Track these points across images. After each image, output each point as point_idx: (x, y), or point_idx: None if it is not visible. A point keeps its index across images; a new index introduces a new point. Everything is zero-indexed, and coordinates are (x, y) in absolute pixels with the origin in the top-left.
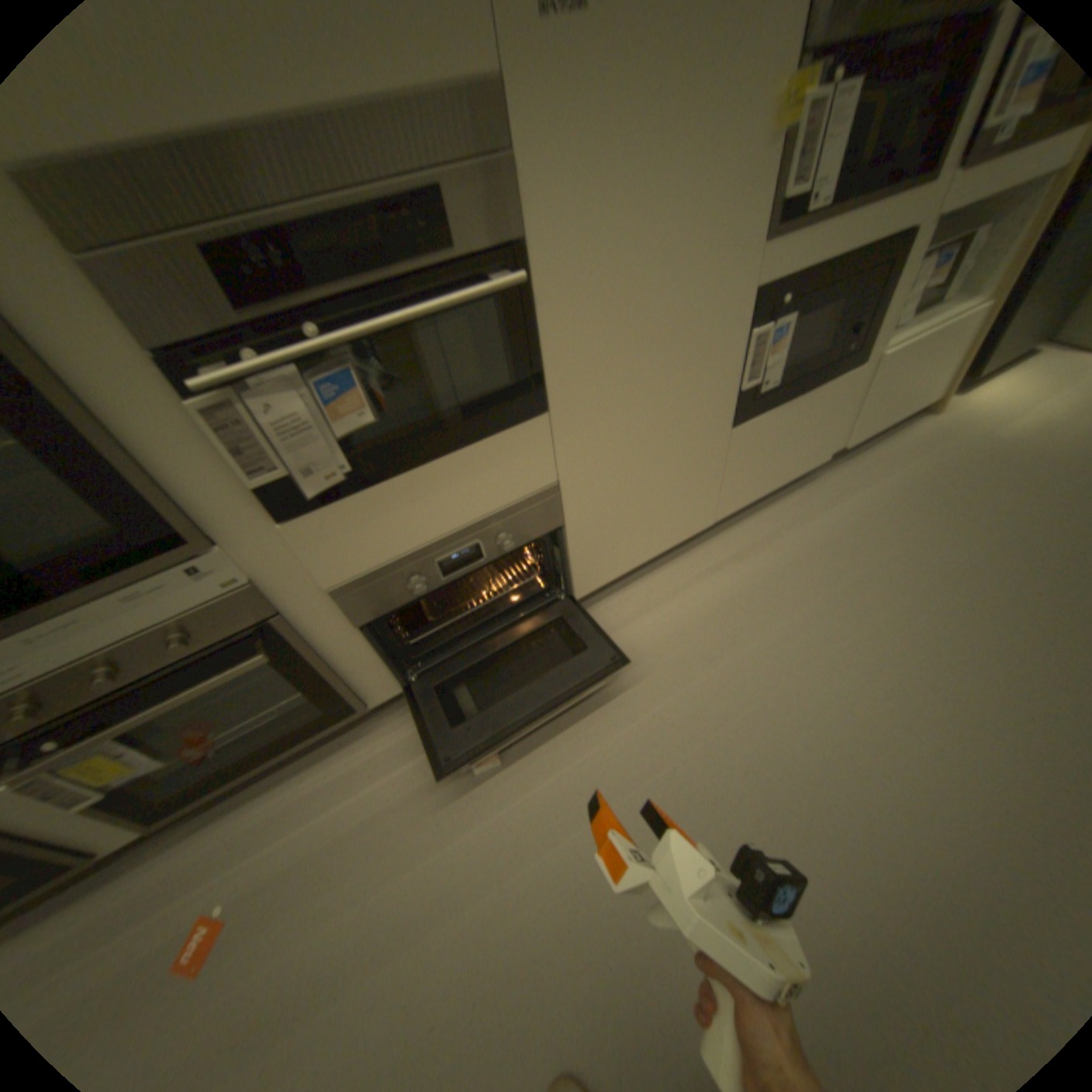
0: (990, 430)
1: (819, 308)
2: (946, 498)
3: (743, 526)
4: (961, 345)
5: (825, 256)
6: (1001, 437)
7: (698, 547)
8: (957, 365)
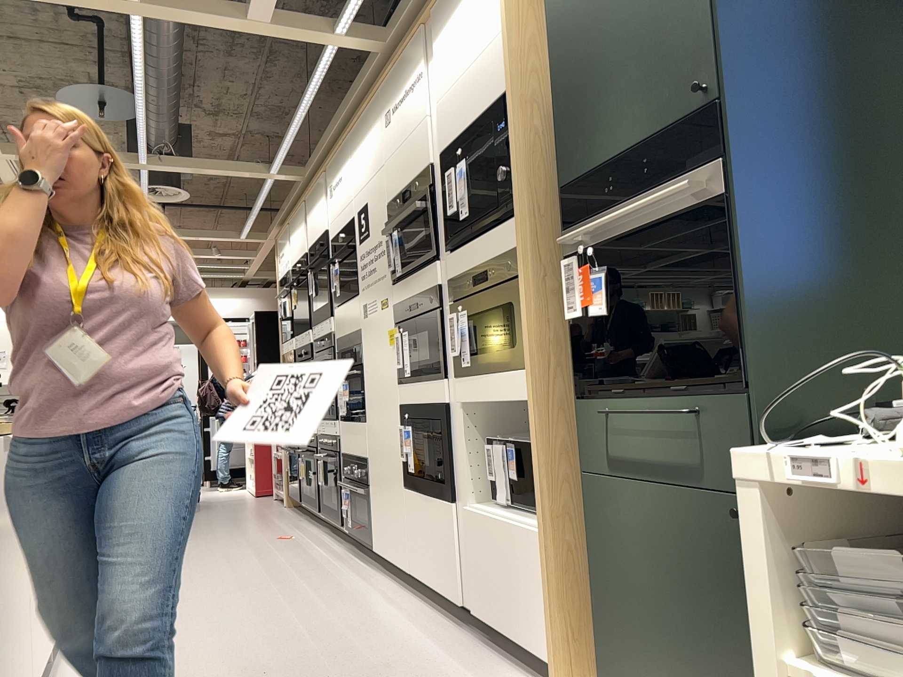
0: None
1: (420, 431)
2: (400, 672)
3: (421, 603)
4: (536, 572)
5: (416, 401)
6: None
7: (409, 592)
8: (548, 610)
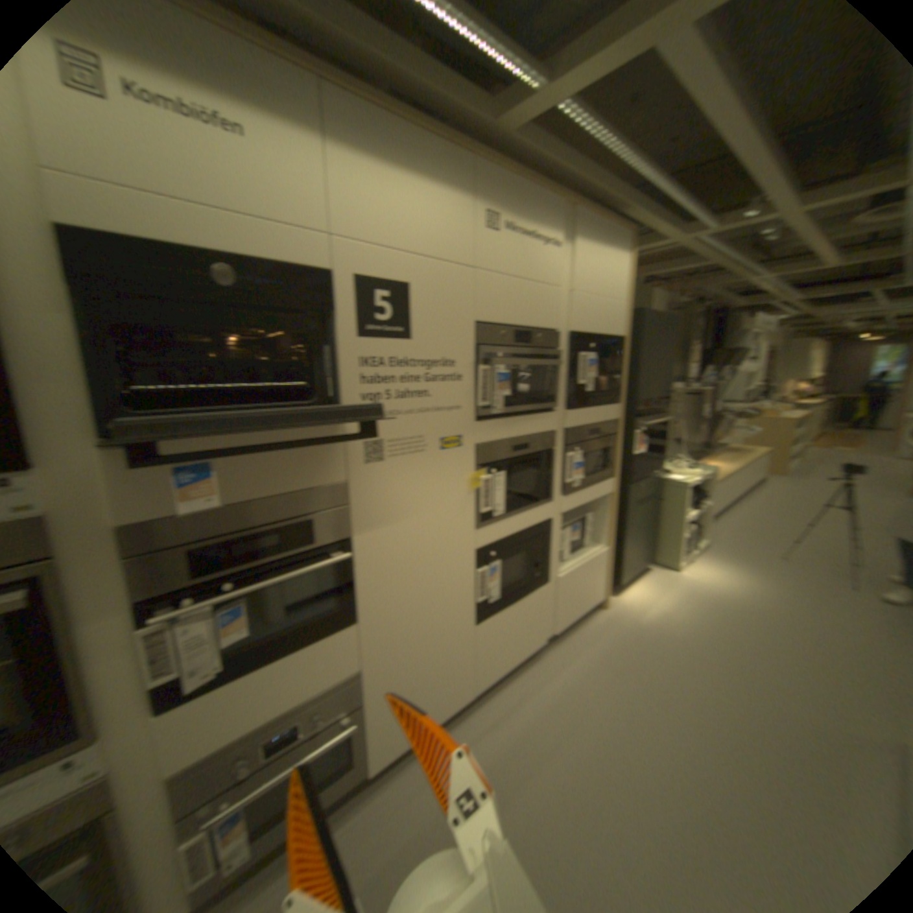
0: (638, 620)
1: (514, 557)
2: (622, 669)
3: (500, 699)
4: (604, 570)
5: (510, 534)
6: (644, 624)
7: (469, 720)
8: (607, 580)
